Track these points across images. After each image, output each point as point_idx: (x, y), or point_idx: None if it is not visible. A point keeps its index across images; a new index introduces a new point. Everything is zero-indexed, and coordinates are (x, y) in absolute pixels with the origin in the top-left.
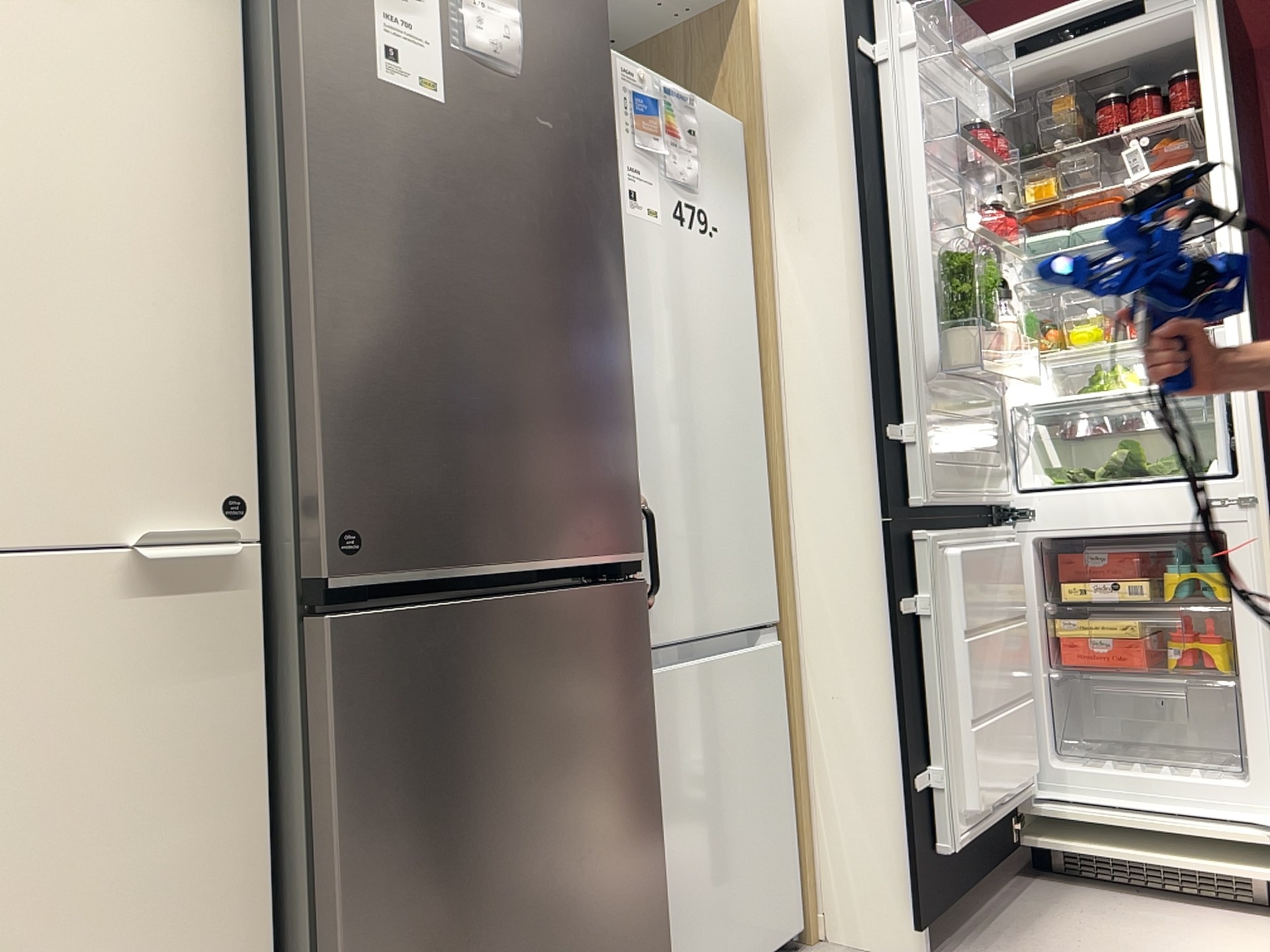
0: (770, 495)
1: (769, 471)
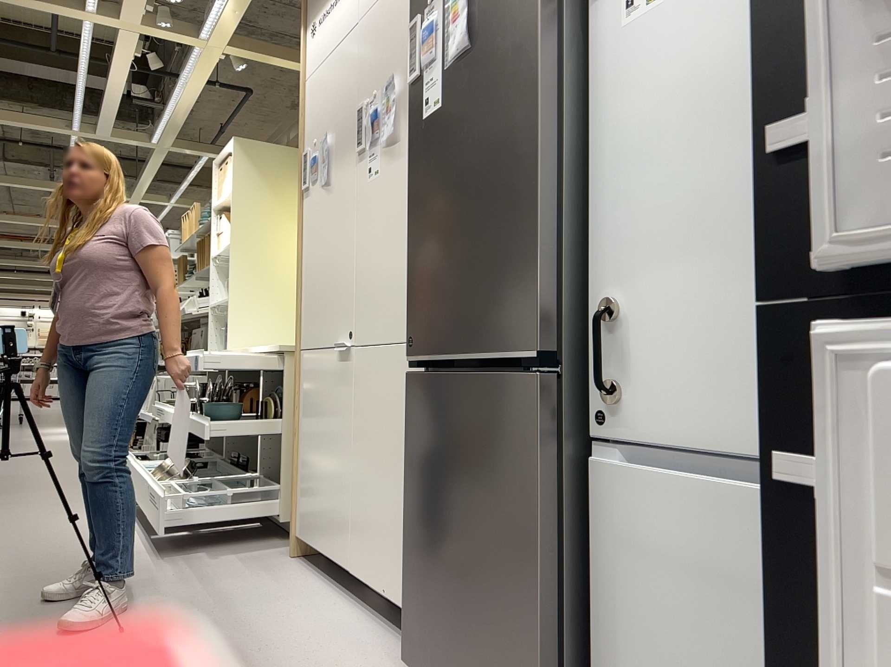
0: None
1: None
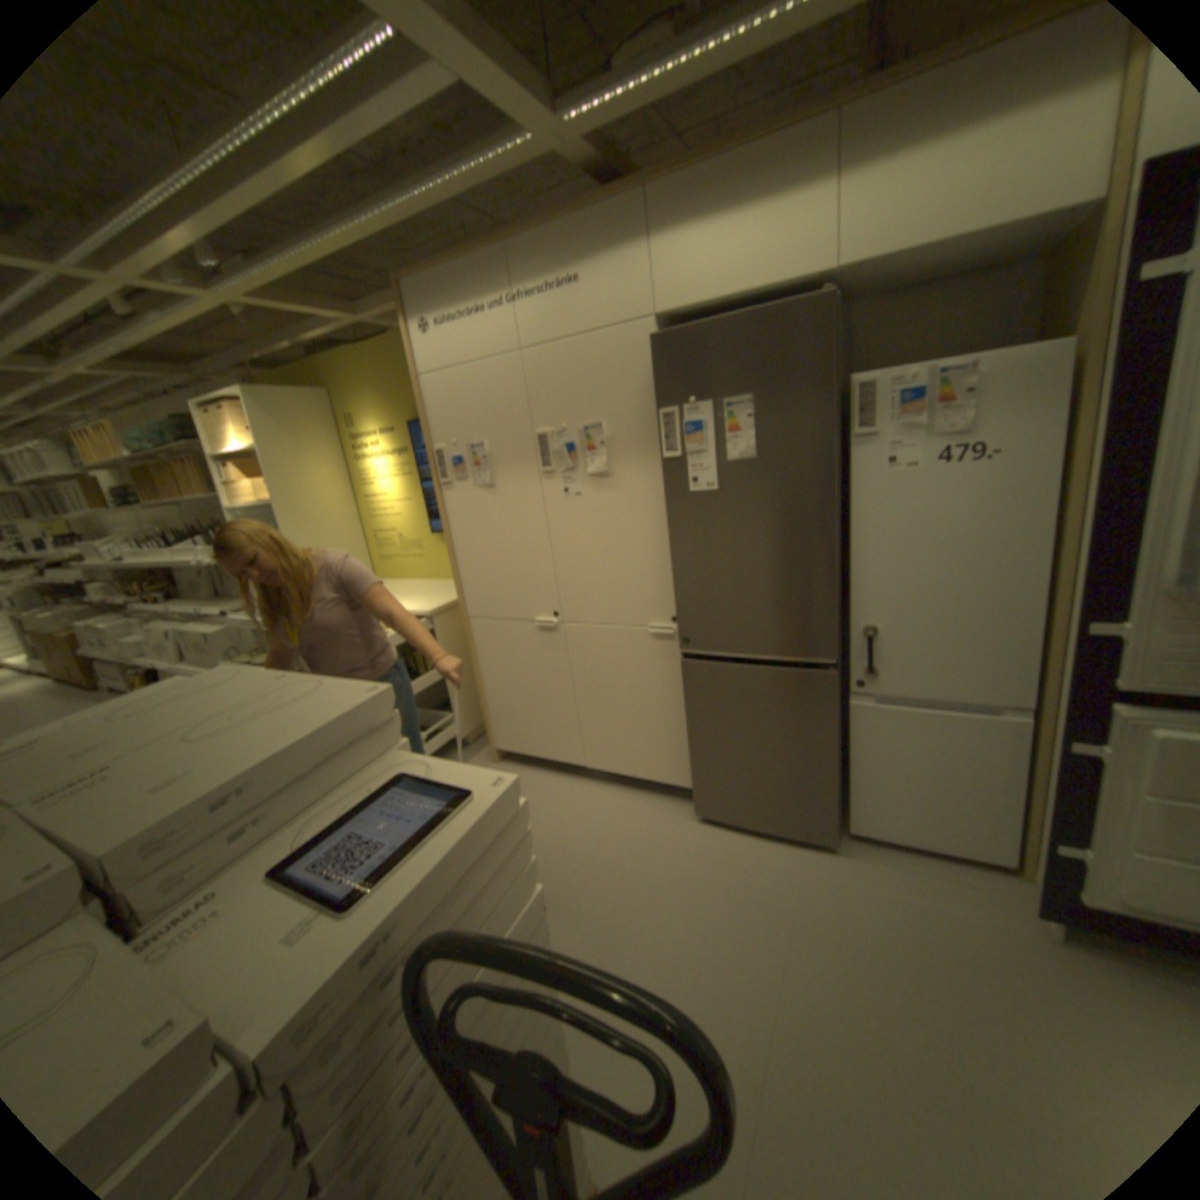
0: (1051, 629)
1: (1053, 613)
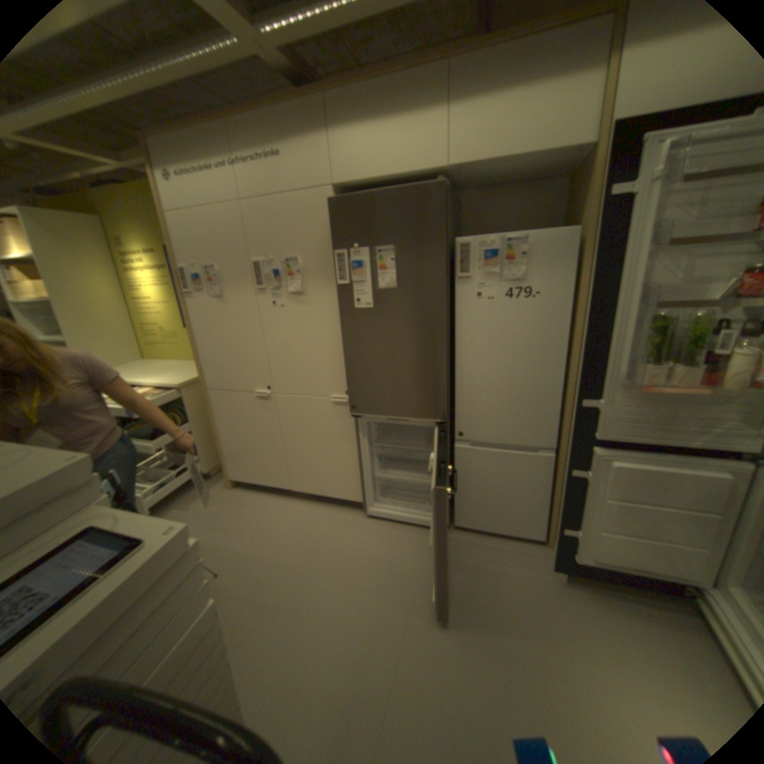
0: (565, 401)
1: (566, 392)
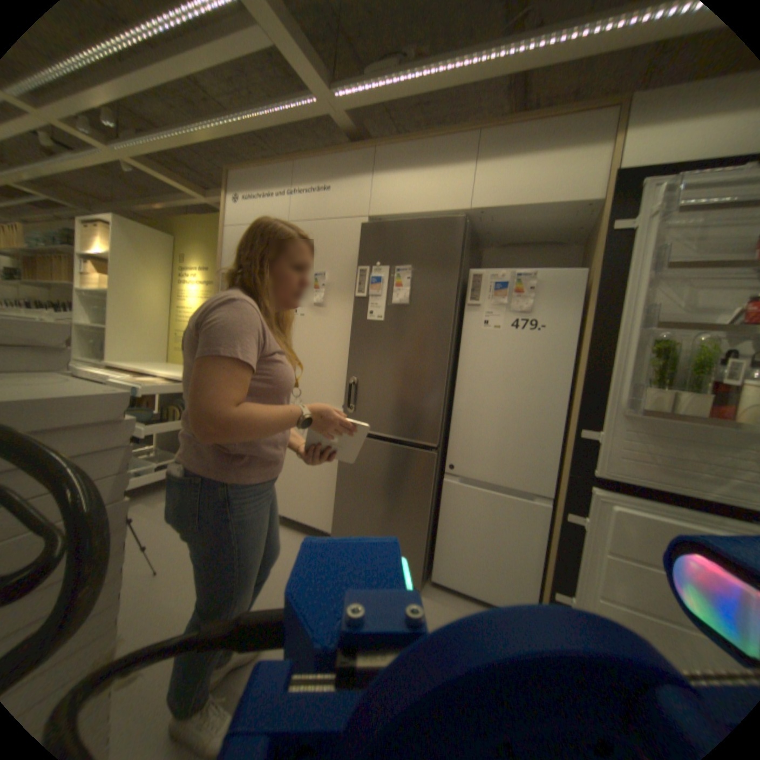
0: (567, 444)
1: (568, 434)
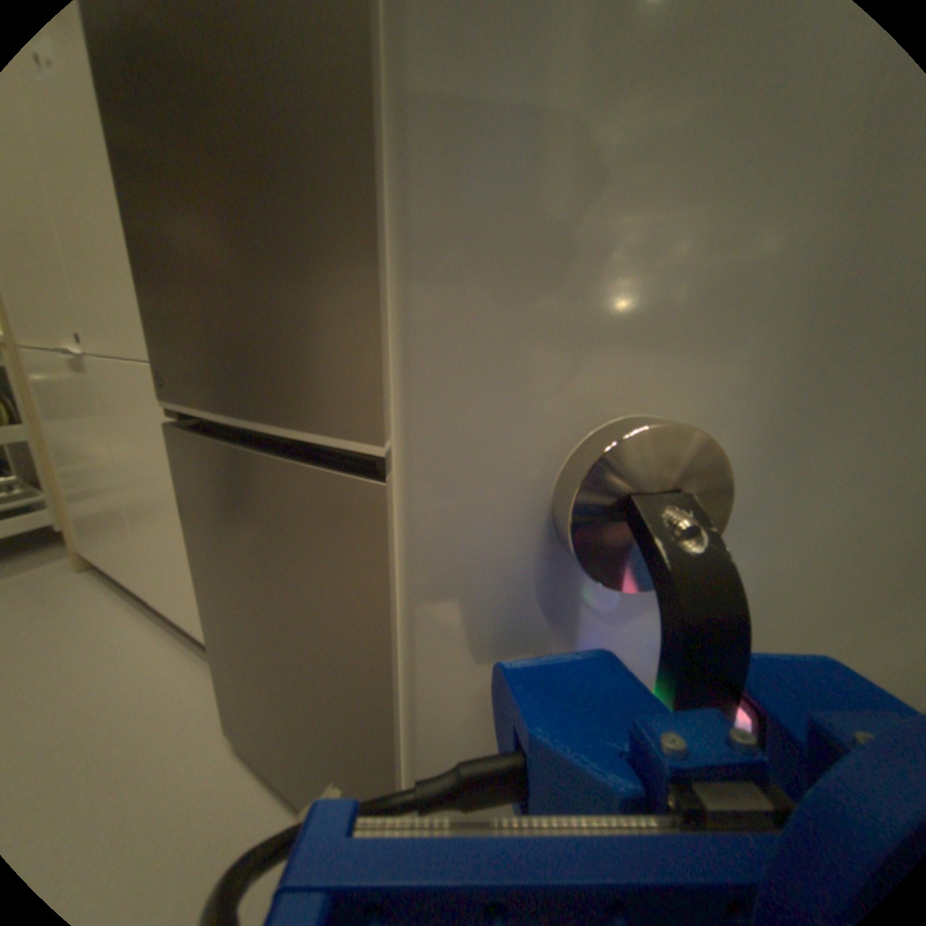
0: None
1: None
